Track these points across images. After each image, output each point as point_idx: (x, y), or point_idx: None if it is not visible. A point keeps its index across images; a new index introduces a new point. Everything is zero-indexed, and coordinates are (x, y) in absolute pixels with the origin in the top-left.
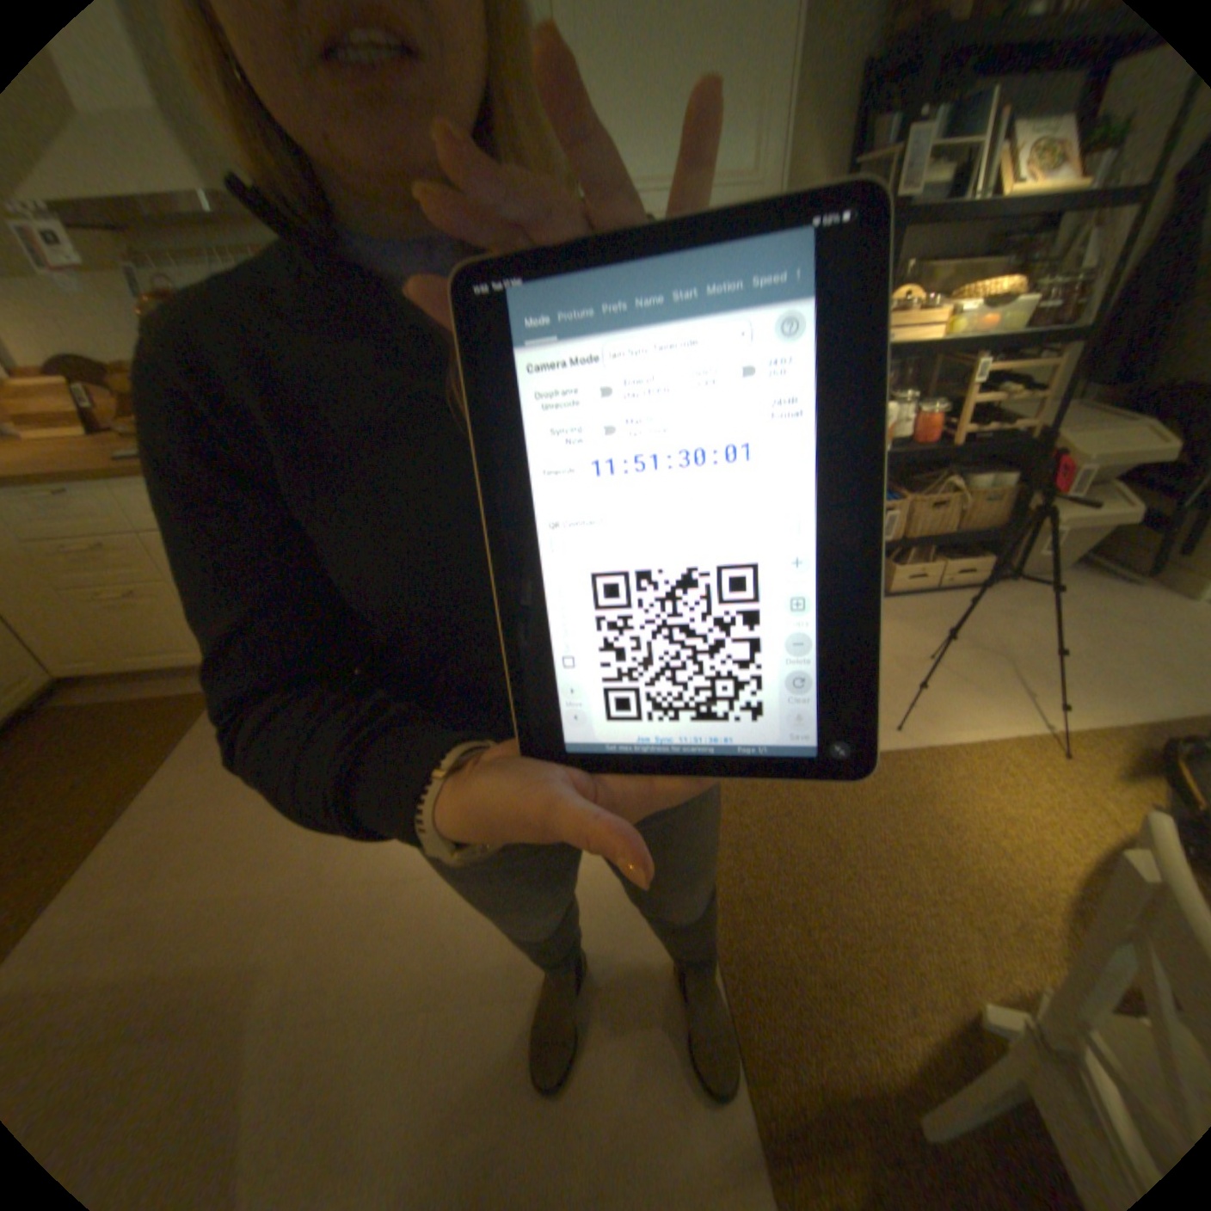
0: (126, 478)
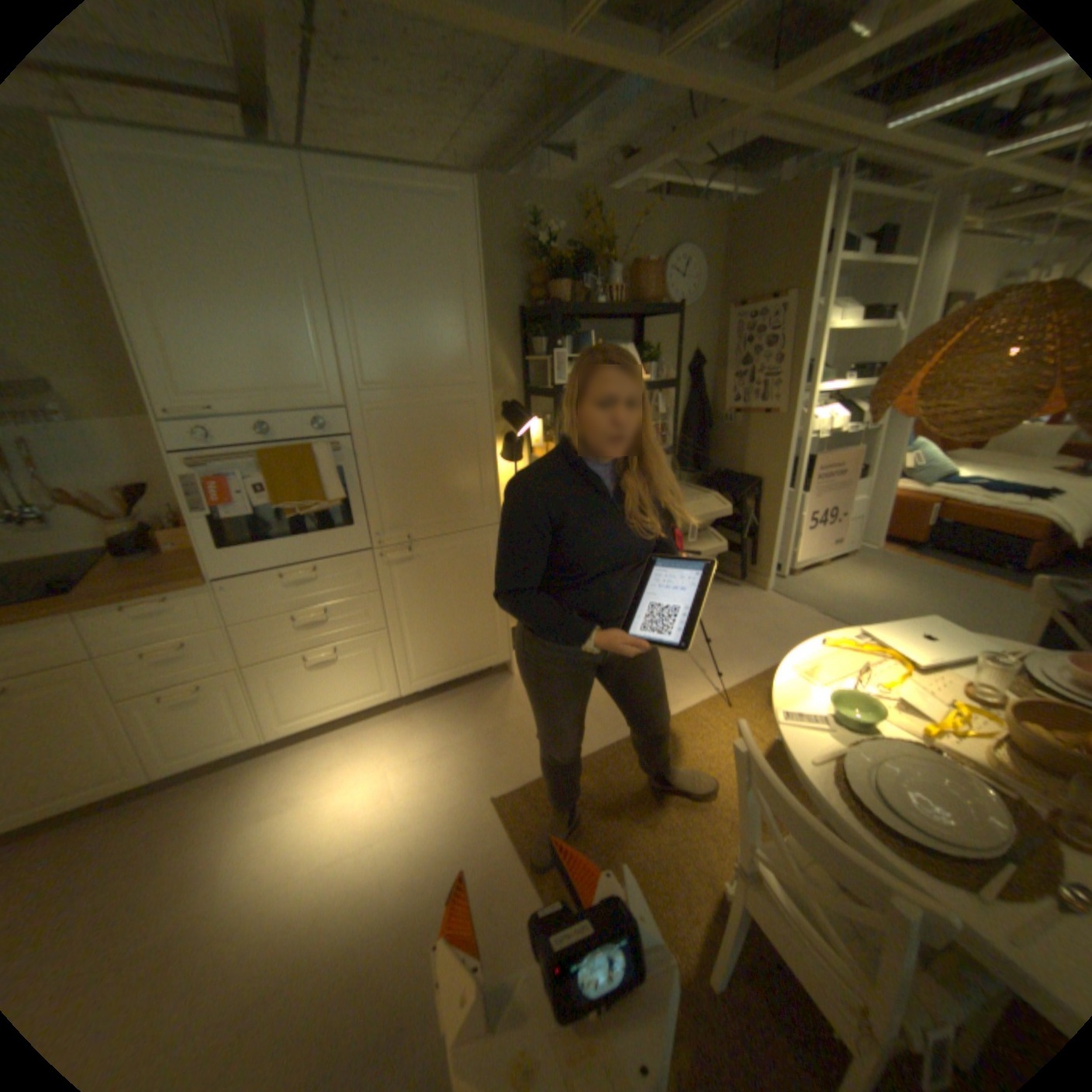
0: None
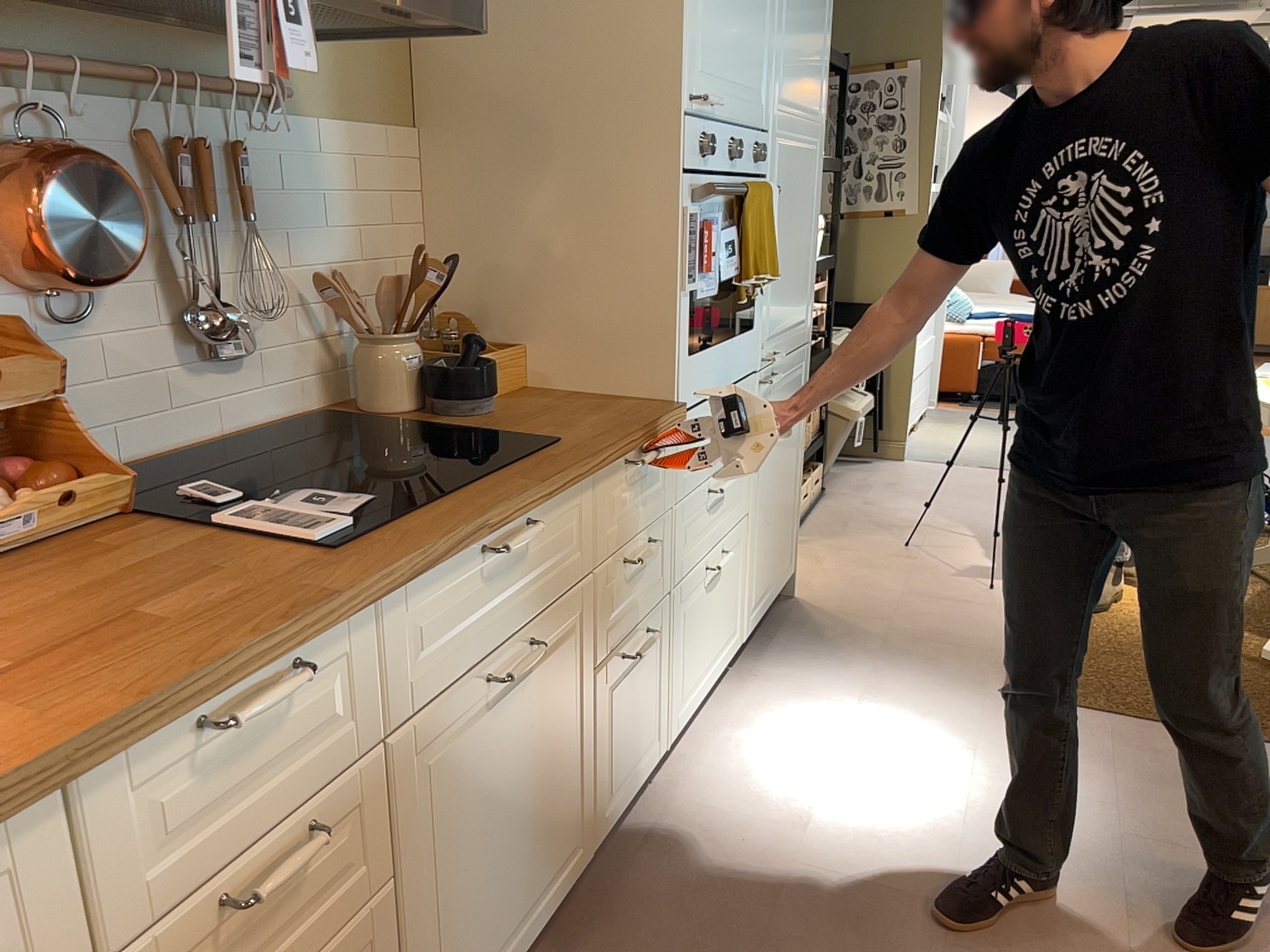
0: (430, 569)
